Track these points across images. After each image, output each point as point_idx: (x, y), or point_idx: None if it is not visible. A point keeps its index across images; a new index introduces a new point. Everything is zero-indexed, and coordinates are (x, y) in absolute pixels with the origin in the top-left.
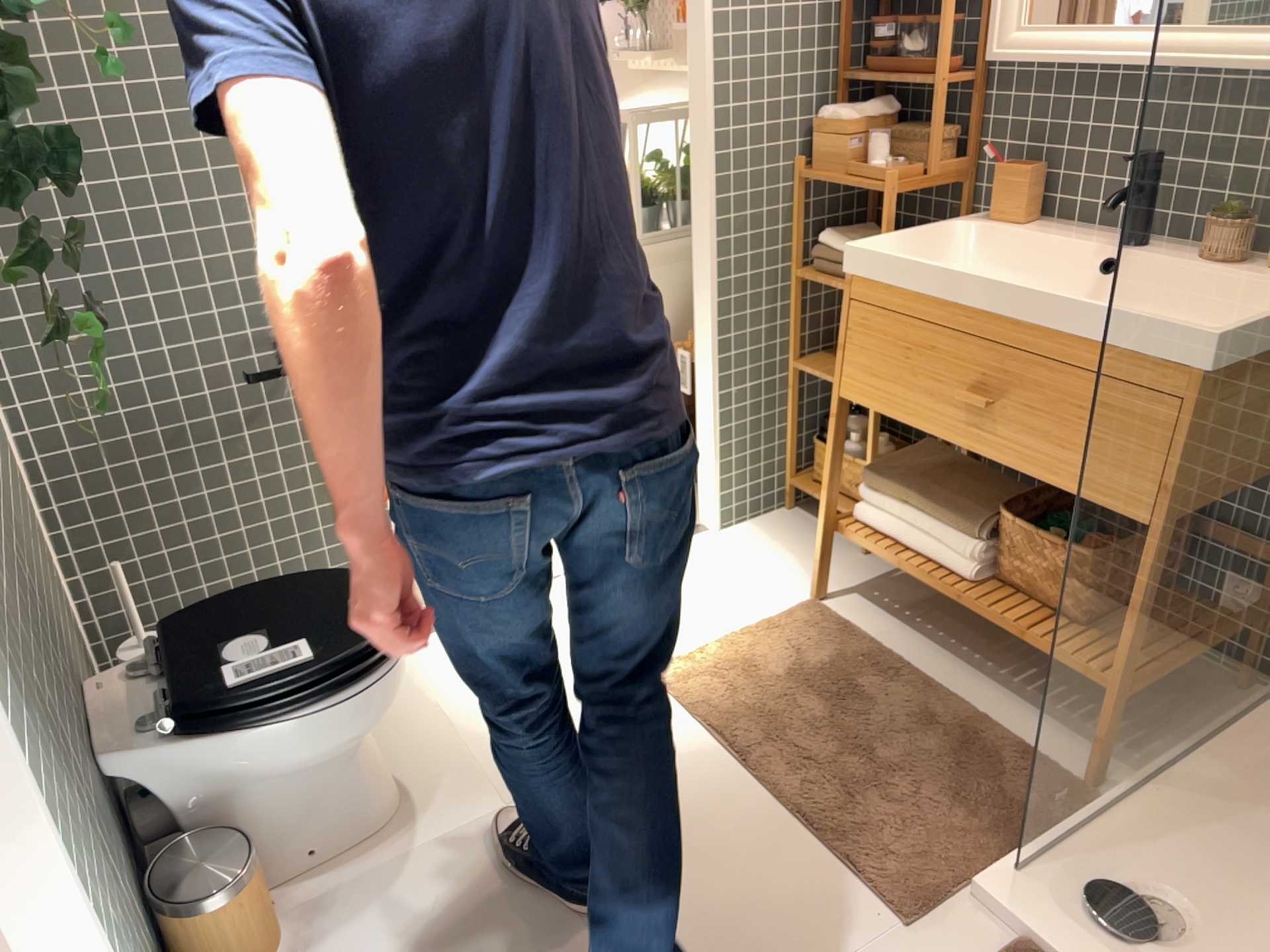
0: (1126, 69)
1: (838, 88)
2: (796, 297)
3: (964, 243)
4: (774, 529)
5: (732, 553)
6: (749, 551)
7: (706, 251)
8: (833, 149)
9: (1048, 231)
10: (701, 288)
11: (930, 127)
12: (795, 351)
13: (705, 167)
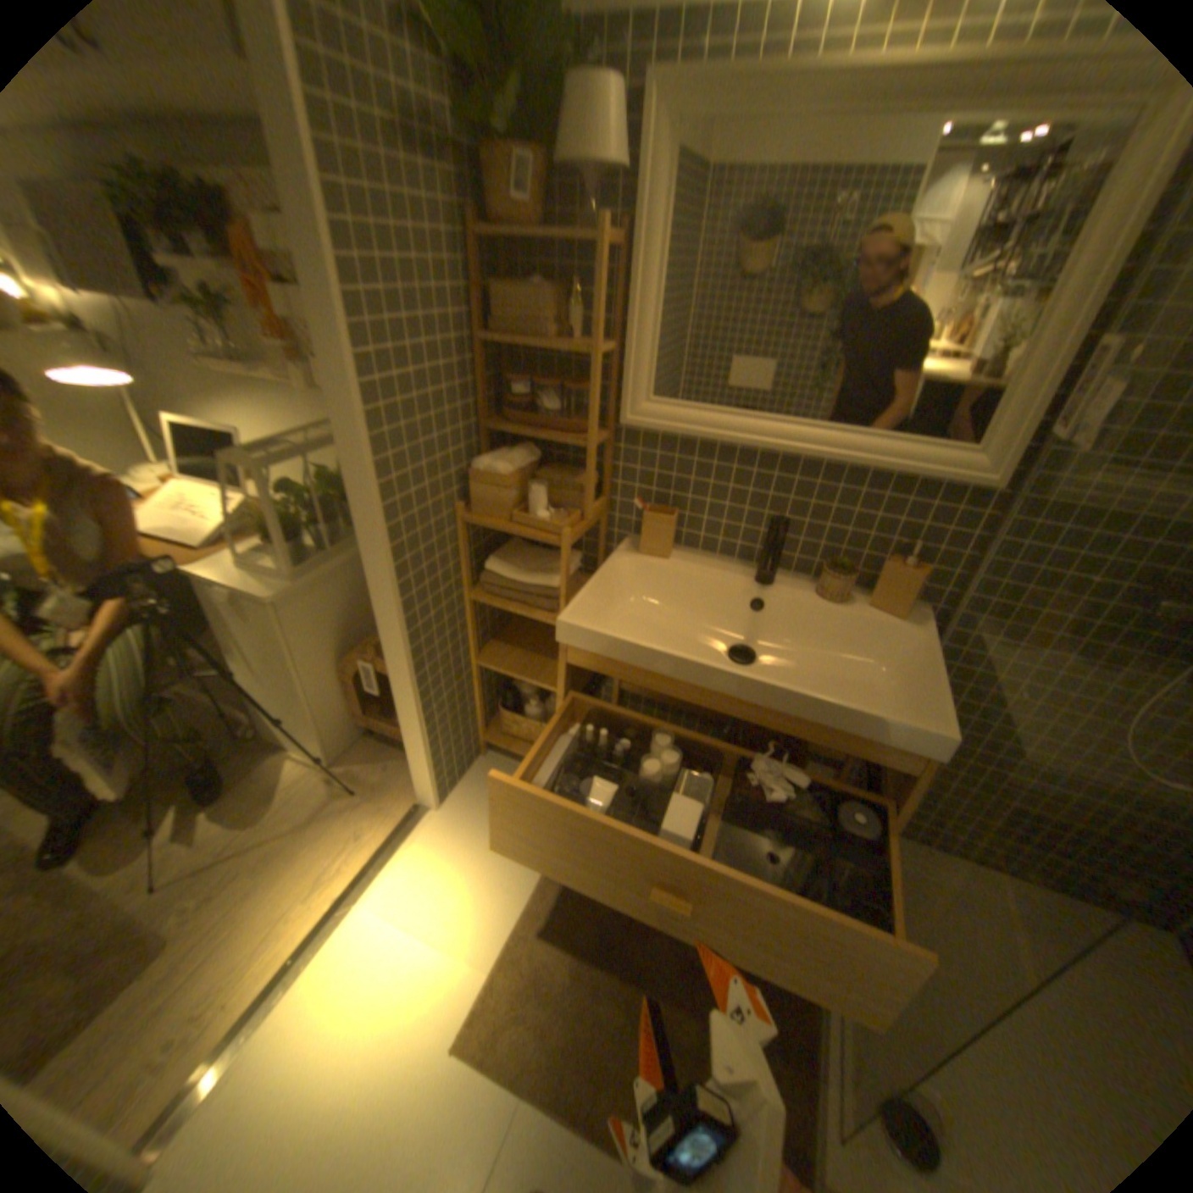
0: (786, 463)
1: (479, 431)
2: (474, 616)
3: (628, 577)
4: (481, 785)
5: (459, 832)
6: (473, 822)
7: (391, 611)
8: (499, 501)
9: (686, 560)
10: (390, 641)
11: (562, 462)
12: (478, 656)
13: (376, 538)
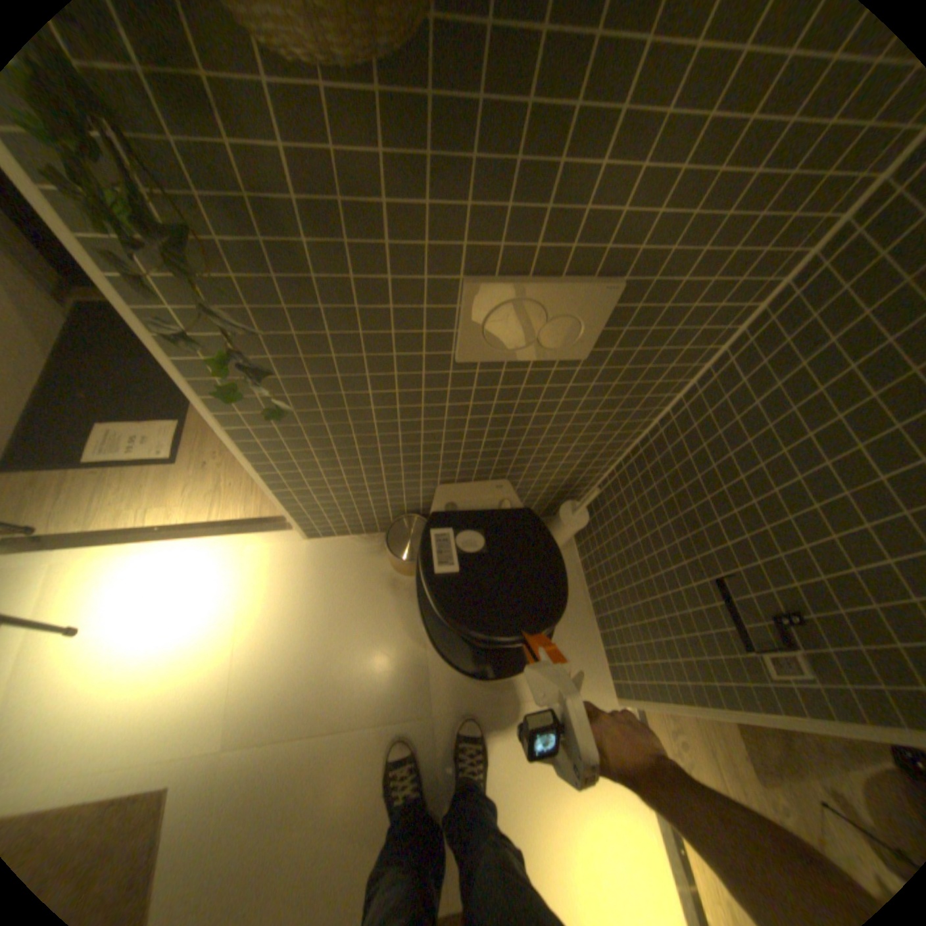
0: None
1: None
2: None
3: None
4: None
5: None
6: None
7: None
8: None
9: None
10: None
11: None
12: None
13: None
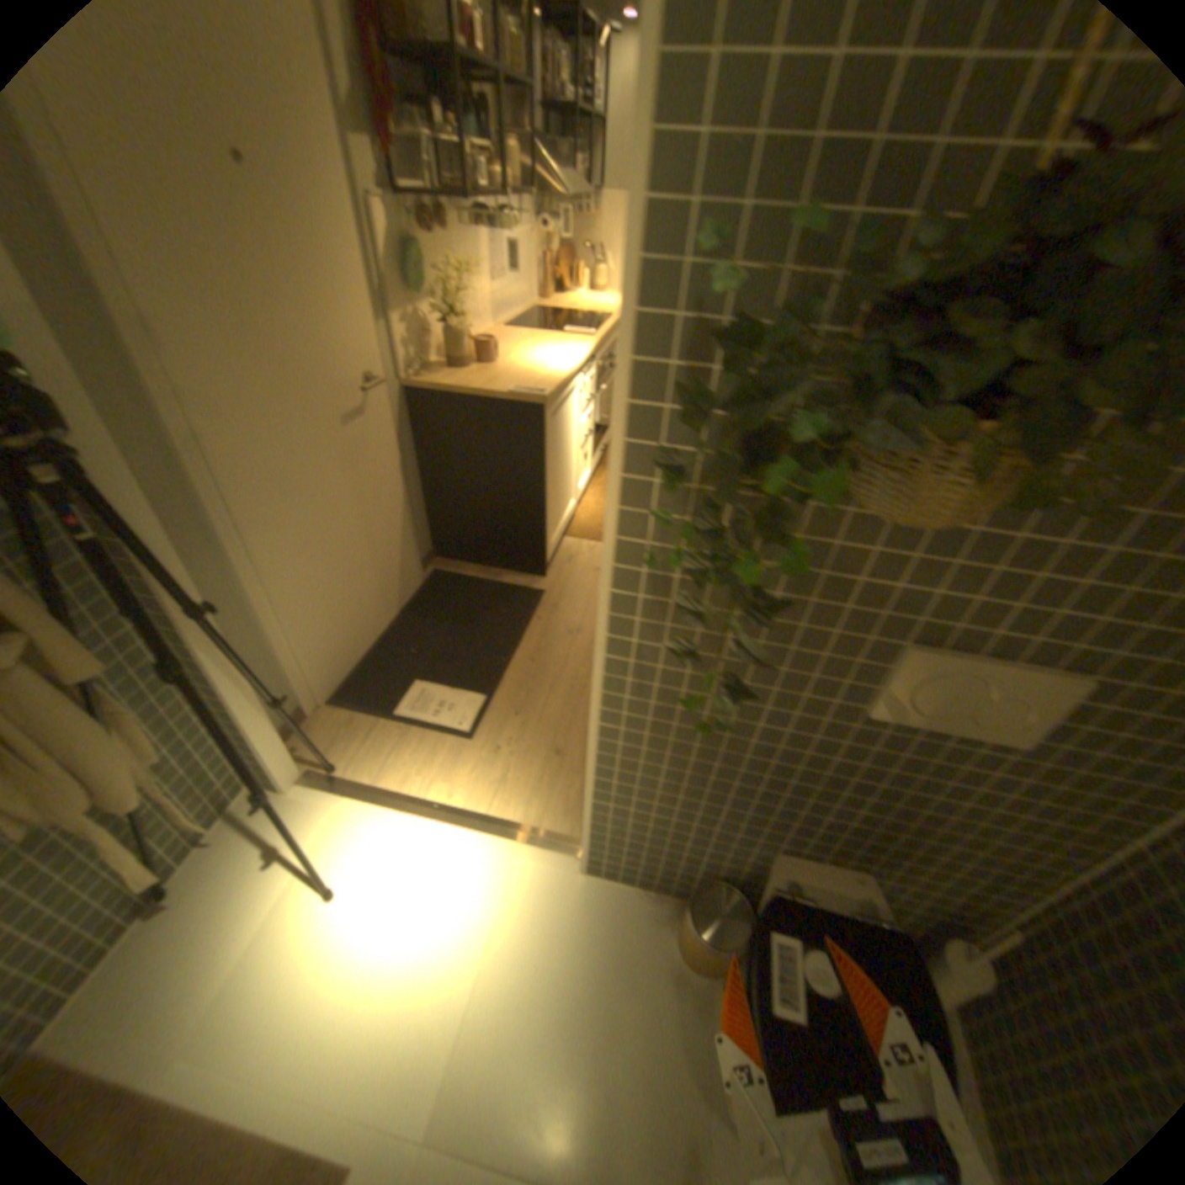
0: None
1: None
2: None
3: None
4: None
5: None
6: None
7: None
8: None
9: None
10: None
11: None
12: None
13: None
